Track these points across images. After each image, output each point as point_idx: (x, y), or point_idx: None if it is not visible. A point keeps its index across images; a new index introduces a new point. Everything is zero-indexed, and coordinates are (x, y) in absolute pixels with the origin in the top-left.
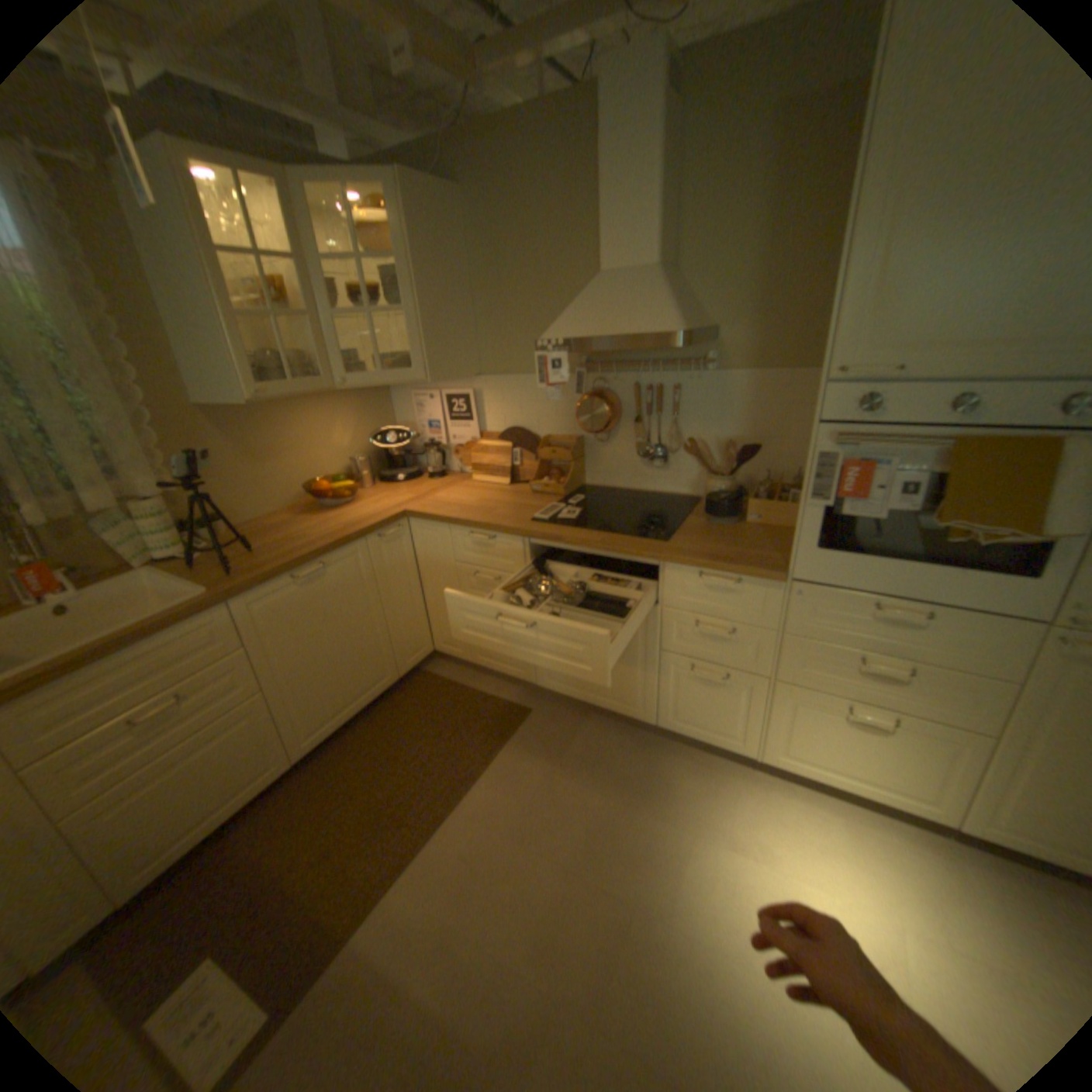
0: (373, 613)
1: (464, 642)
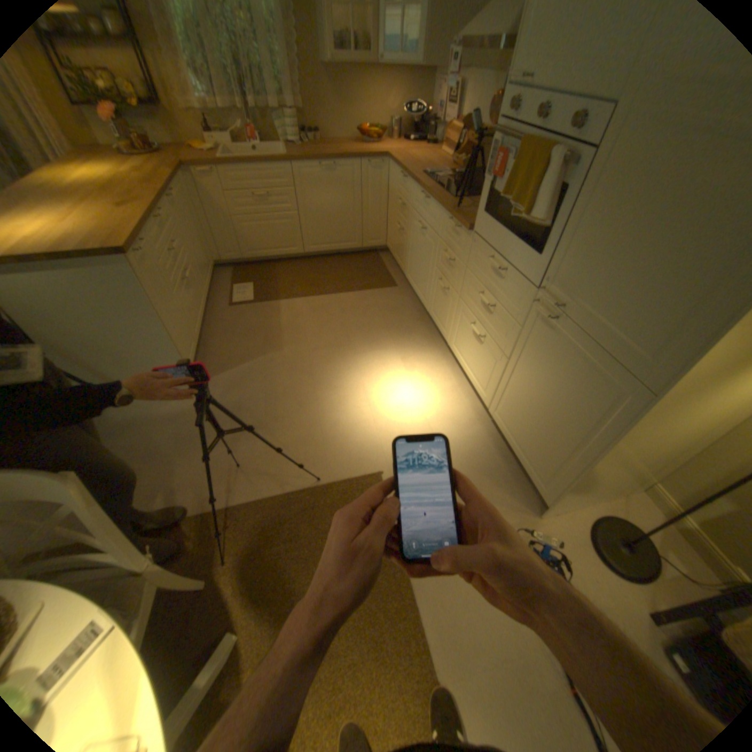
0: (355, 205)
1: (392, 244)
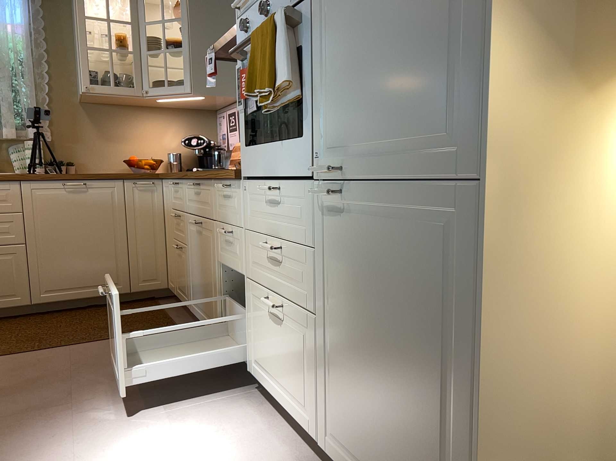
0: (117, 233)
1: (174, 277)
